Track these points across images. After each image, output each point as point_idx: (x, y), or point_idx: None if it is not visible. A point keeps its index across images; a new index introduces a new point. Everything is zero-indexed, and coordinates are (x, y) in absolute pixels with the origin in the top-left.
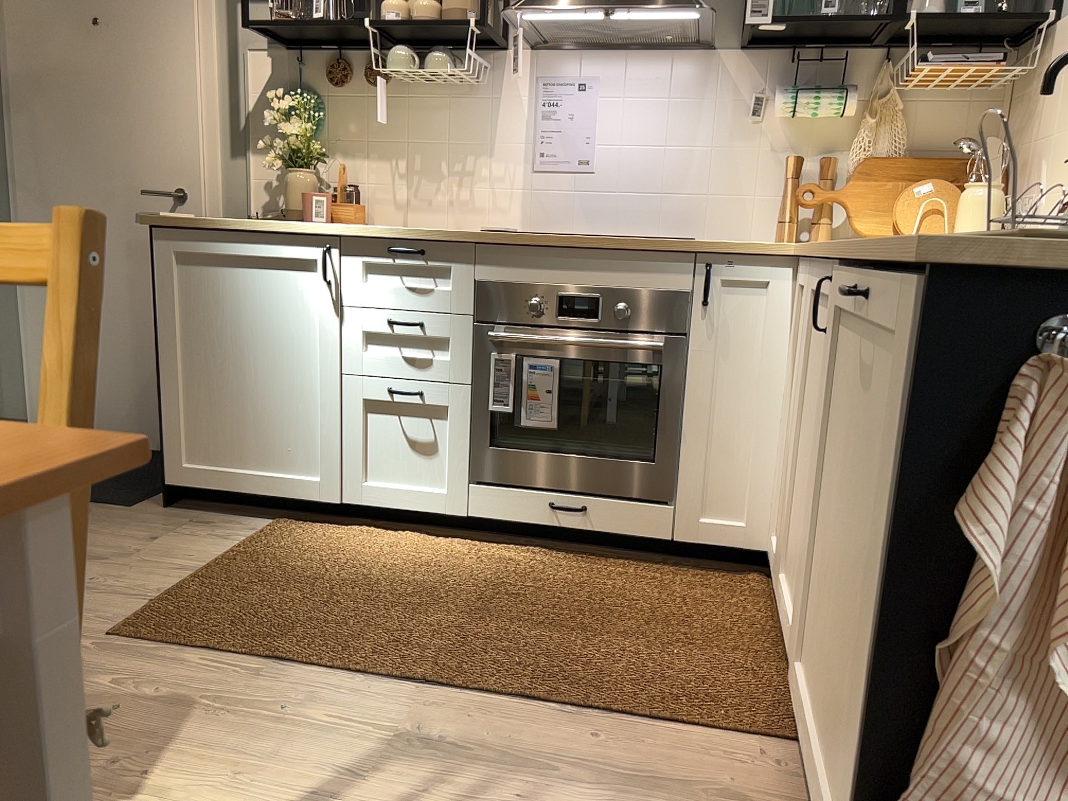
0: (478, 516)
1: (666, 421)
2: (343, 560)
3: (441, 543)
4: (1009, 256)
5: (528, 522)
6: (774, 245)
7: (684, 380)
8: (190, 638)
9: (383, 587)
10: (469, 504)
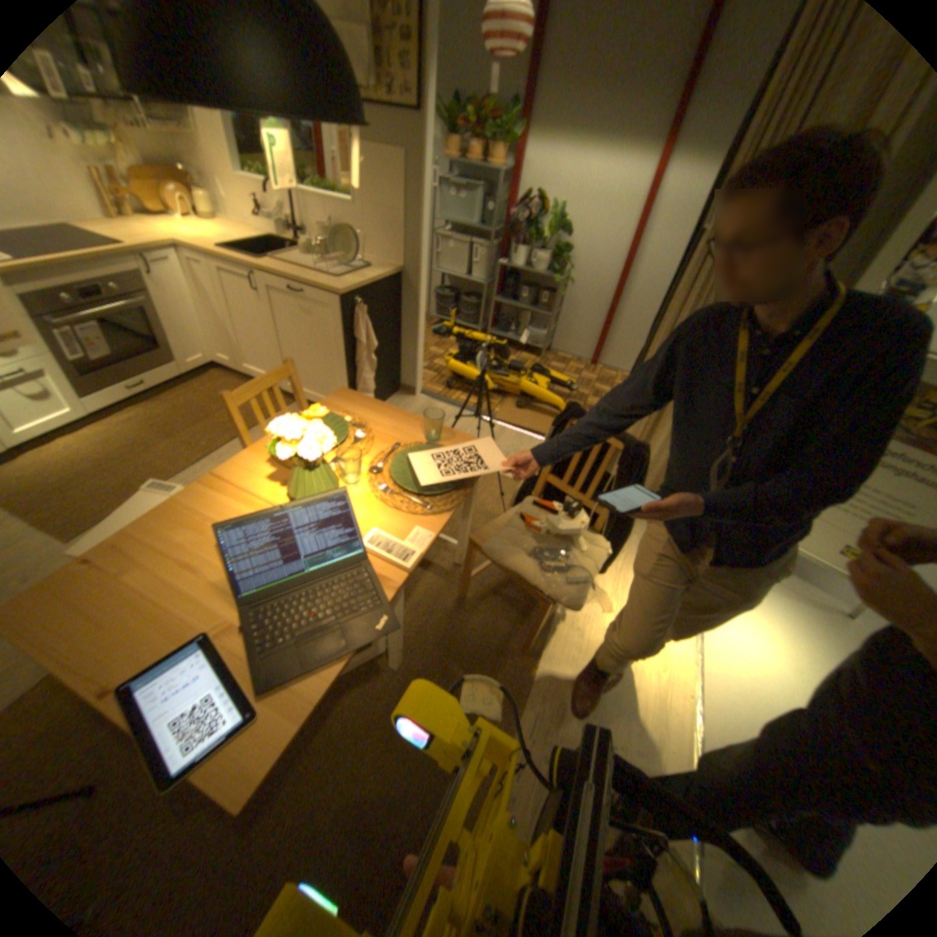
0: (92, 410)
1: (154, 329)
2: (66, 464)
3: (80, 432)
4: (347, 287)
5: (119, 399)
6: (157, 238)
7: (148, 309)
8: (98, 514)
9: (113, 455)
10: (85, 408)
